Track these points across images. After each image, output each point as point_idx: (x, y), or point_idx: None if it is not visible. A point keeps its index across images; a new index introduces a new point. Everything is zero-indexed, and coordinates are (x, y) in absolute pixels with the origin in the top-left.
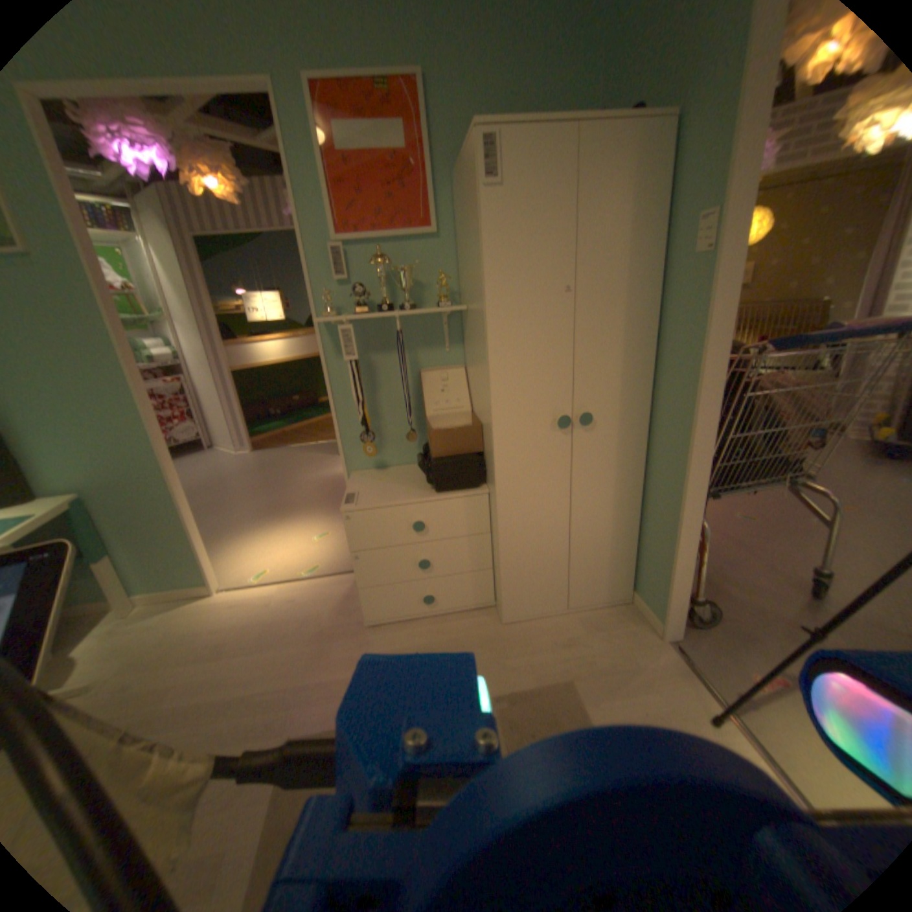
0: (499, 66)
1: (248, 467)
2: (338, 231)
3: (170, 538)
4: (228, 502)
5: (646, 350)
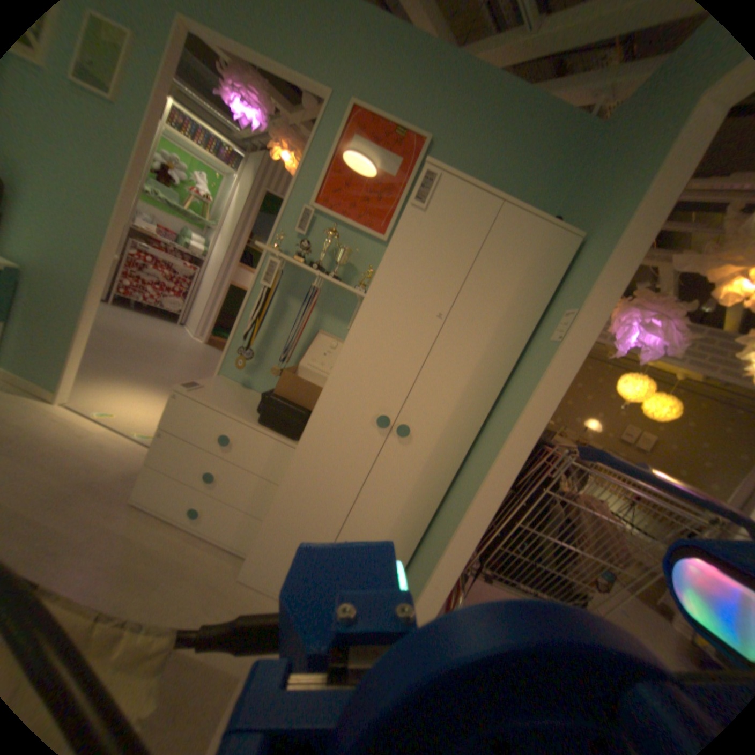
0: (486, 167)
1: (191, 352)
2: (317, 204)
3: (58, 343)
4: (149, 362)
5: (483, 405)
